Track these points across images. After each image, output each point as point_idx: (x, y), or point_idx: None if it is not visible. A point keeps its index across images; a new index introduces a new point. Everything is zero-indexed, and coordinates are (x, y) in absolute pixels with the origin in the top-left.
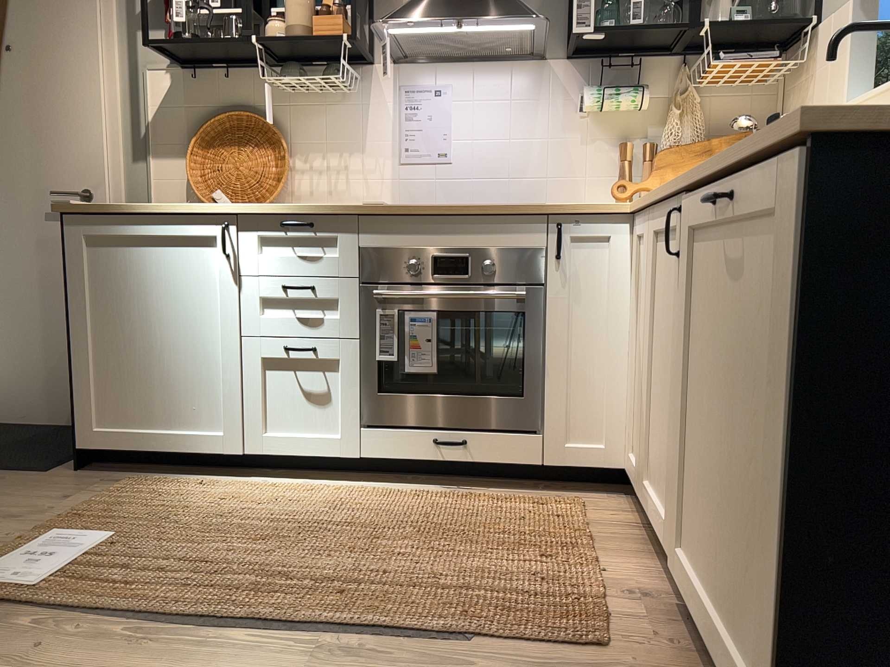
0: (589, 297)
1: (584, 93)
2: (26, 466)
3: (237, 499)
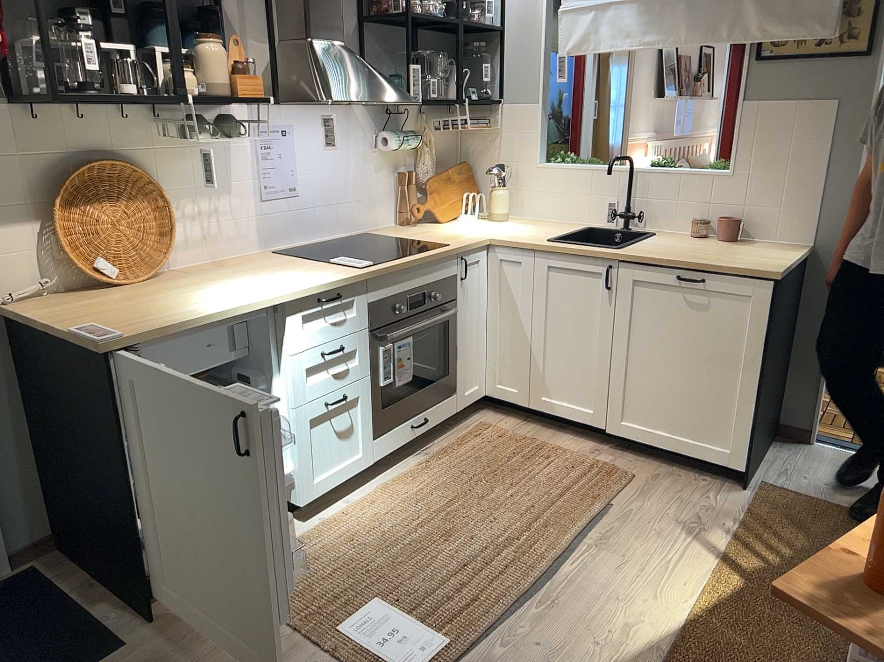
0: (471, 299)
1: (384, 135)
2: (84, 659)
3: (356, 536)
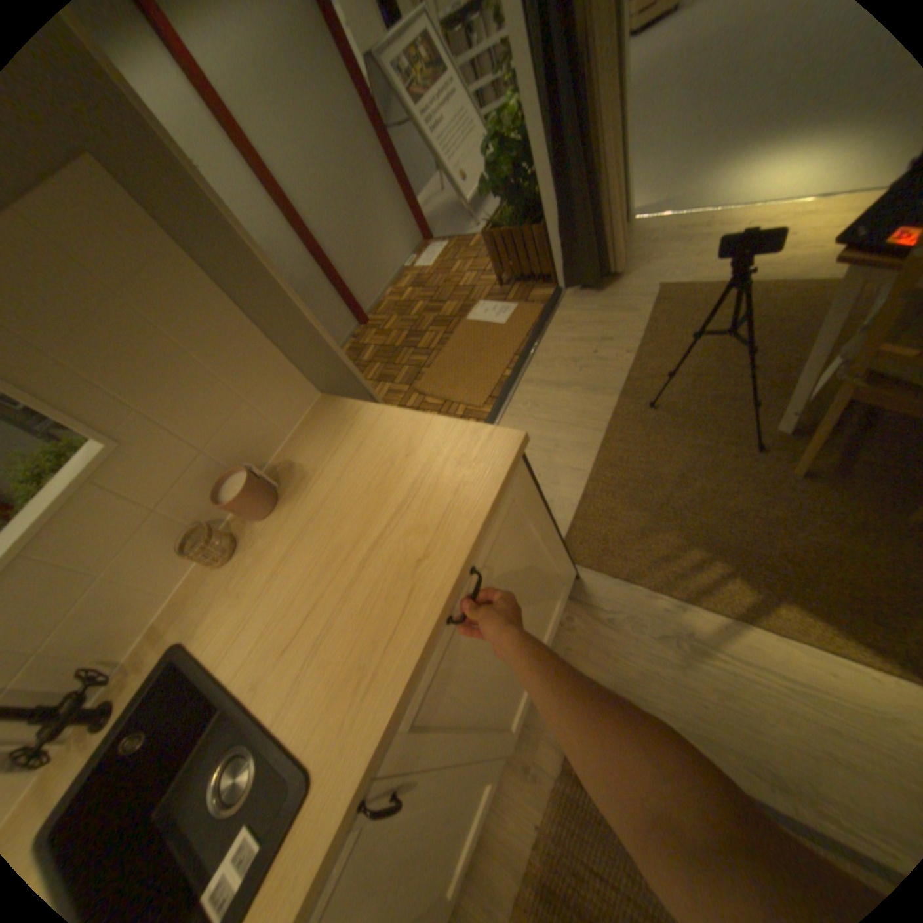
0: None
1: None
2: None
3: None
